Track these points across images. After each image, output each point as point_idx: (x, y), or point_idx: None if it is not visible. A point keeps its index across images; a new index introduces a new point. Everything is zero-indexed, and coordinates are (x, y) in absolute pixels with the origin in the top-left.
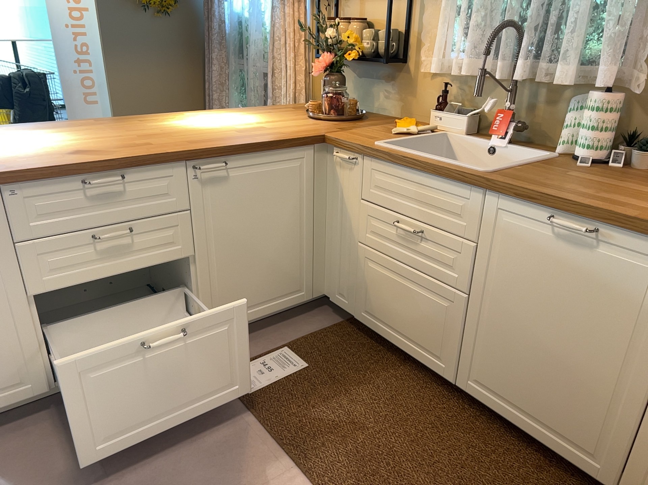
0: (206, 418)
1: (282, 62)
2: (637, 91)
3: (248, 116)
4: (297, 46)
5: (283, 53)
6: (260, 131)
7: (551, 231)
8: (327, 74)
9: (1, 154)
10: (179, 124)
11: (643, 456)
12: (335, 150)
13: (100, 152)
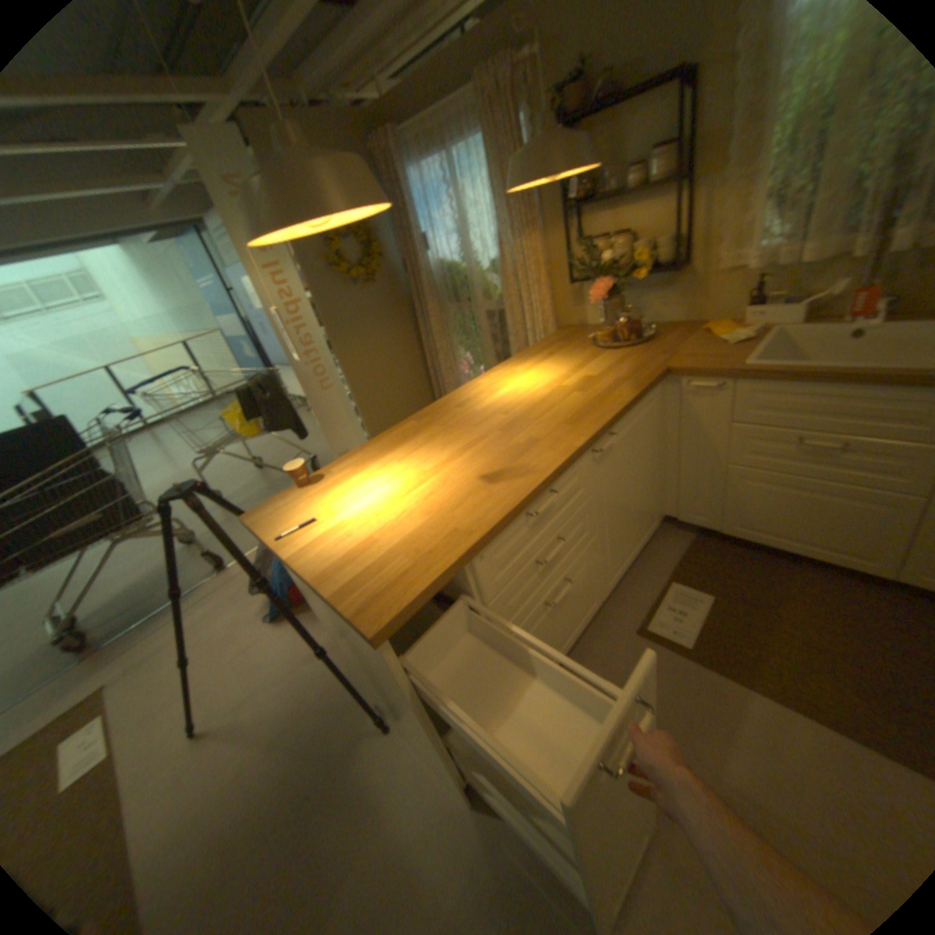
0: (676, 691)
1: (522, 296)
2: None
3: (542, 365)
4: (537, 276)
5: (515, 287)
6: (598, 383)
7: None
8: (604, 297)
9: (416, 509)
10: (500, 399)
11: None
12: (684, 379)
13: (508, 470)
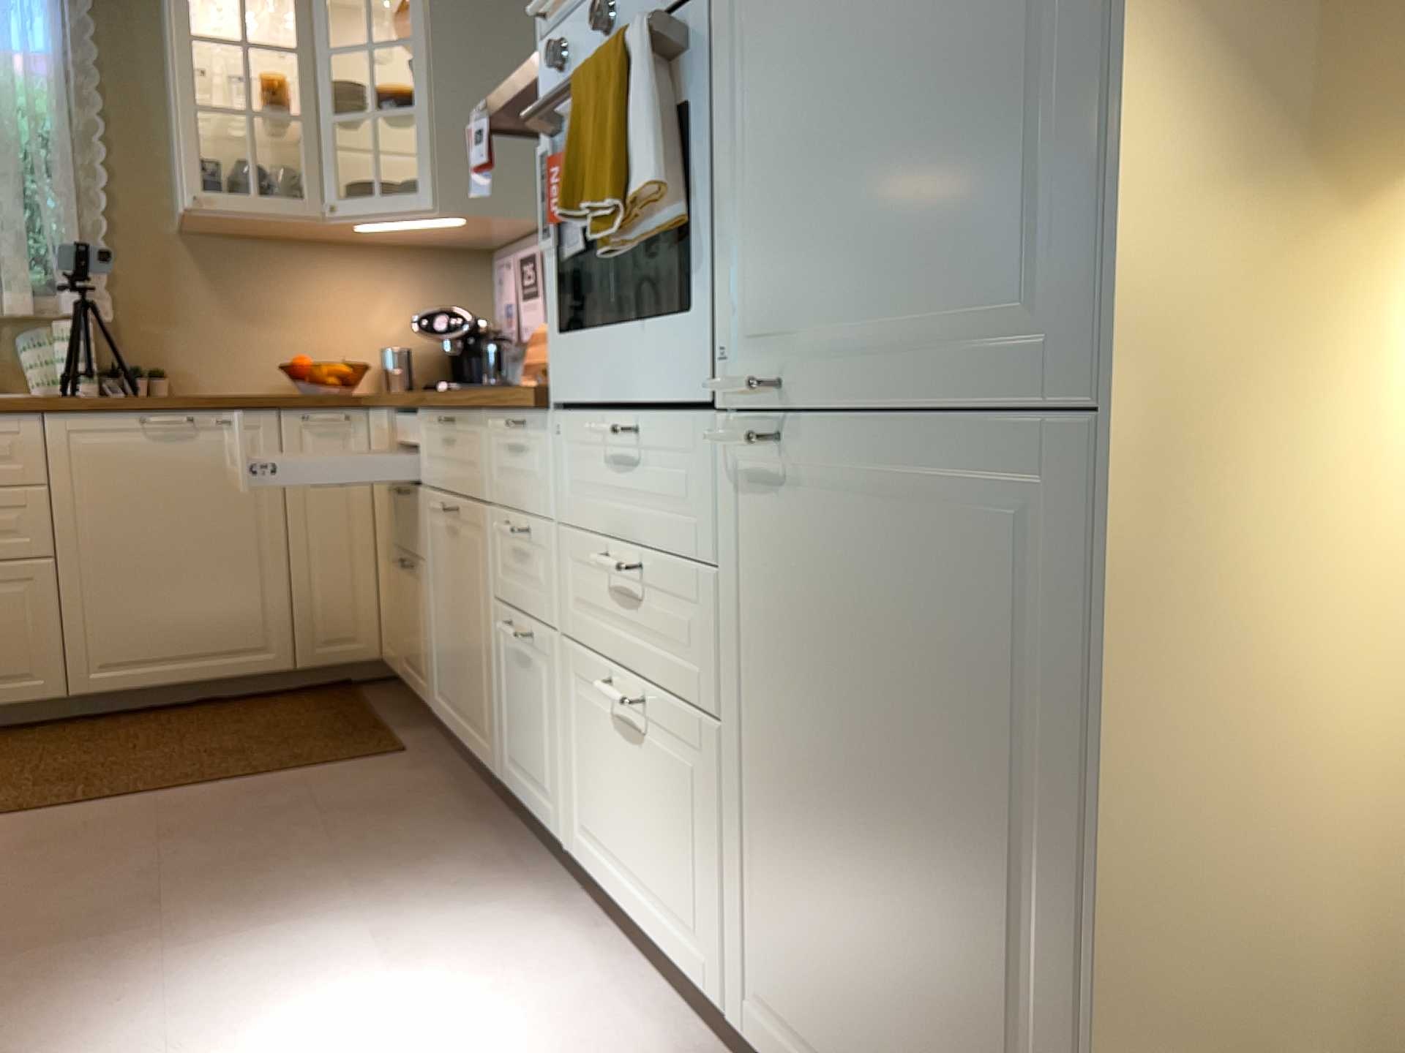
0: None
1: None
2: (108, 317)
3: None
4: None
5: None
6: None
7: (142, 435)
8: None
9: None
10: None
11: (301, 611)
12: None
13: None
